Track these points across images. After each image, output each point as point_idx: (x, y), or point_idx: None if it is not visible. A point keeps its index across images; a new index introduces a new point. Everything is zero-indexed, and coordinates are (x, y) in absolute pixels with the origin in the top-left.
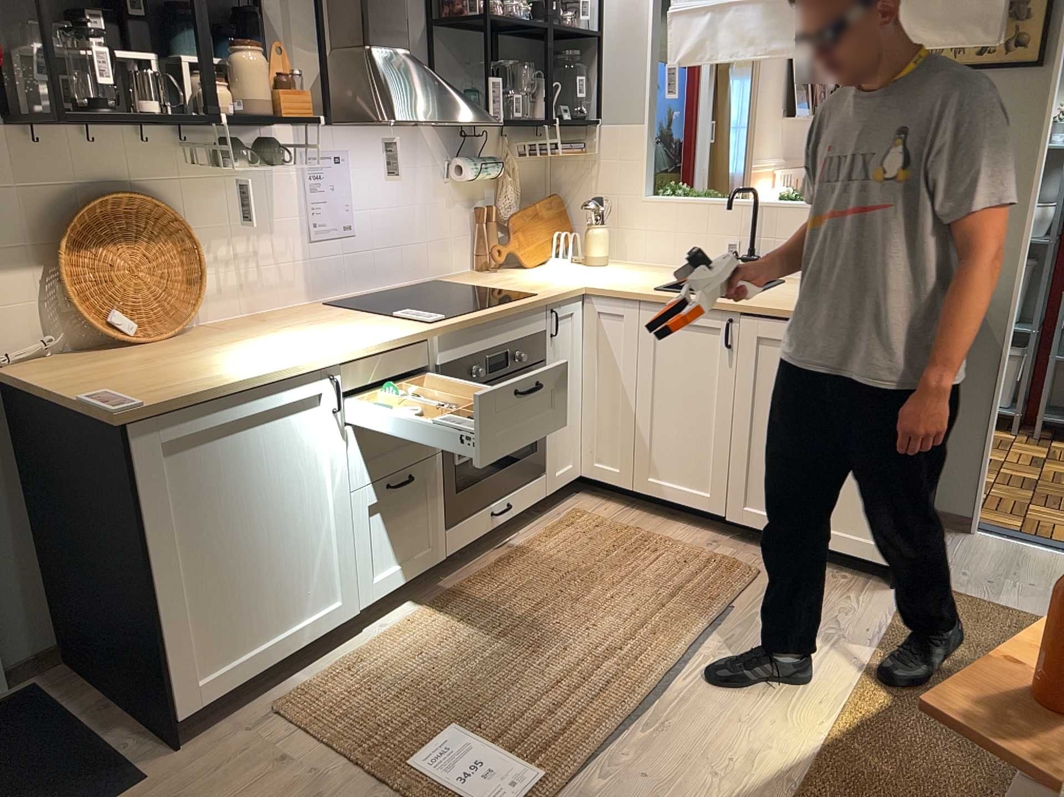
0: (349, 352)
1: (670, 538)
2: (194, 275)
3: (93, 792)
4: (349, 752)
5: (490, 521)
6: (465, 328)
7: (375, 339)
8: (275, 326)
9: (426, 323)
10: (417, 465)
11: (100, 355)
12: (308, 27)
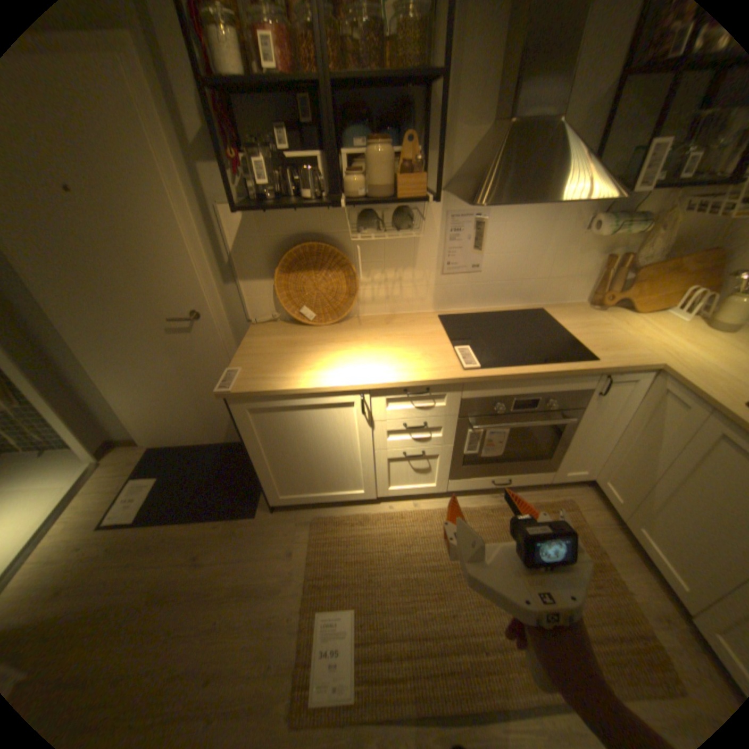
0: (377, 382)
1: (622, 582)
2: (352, 289)
3: (239, 508)
4: (307, 577)
5: (489, 483)
6: (494, 379)
7: (407, 374)
8: (386, 330)
9: (461, 368)
10: (430, 446)
11: (292, 327)
12: (476, 100)
